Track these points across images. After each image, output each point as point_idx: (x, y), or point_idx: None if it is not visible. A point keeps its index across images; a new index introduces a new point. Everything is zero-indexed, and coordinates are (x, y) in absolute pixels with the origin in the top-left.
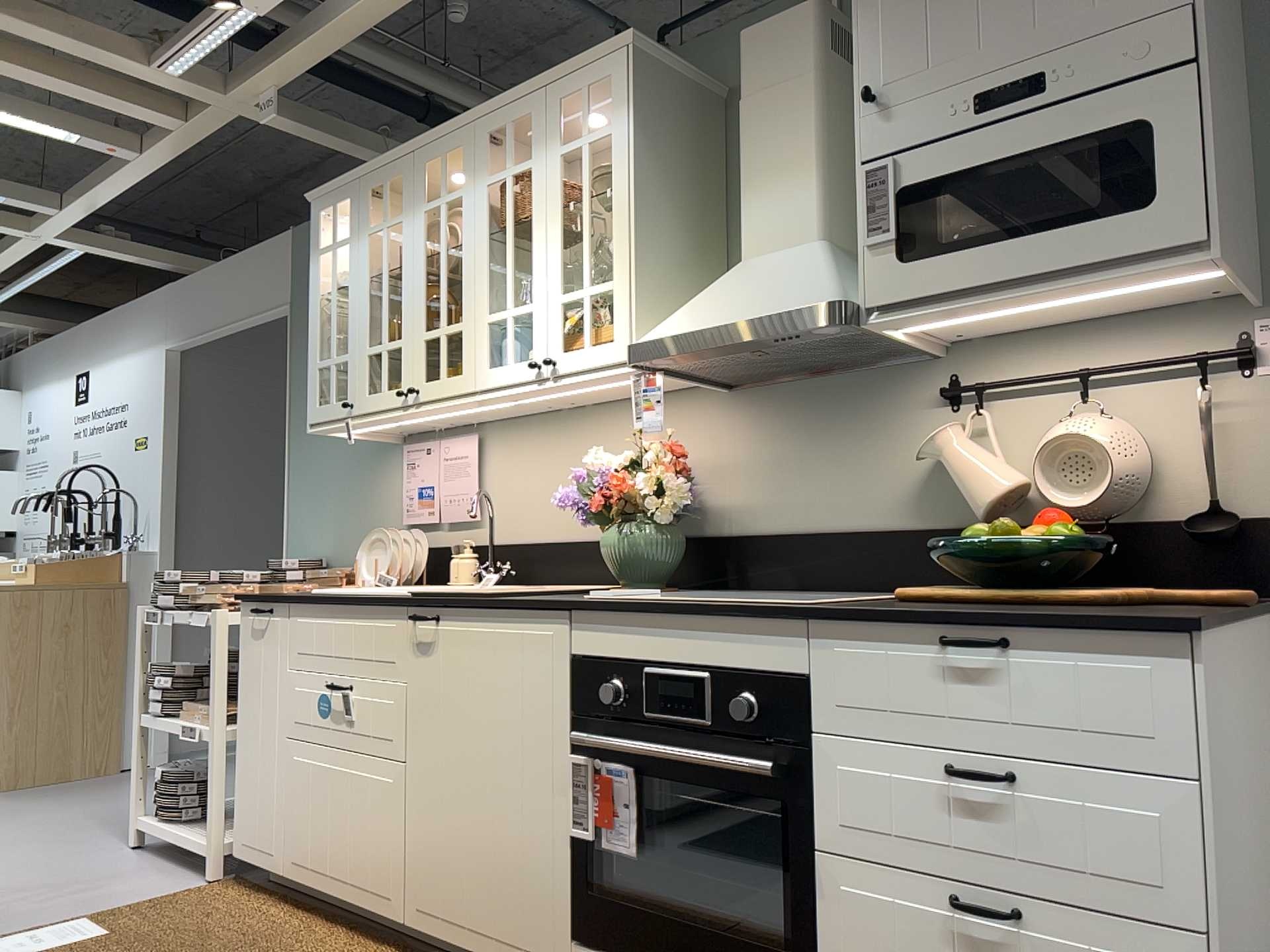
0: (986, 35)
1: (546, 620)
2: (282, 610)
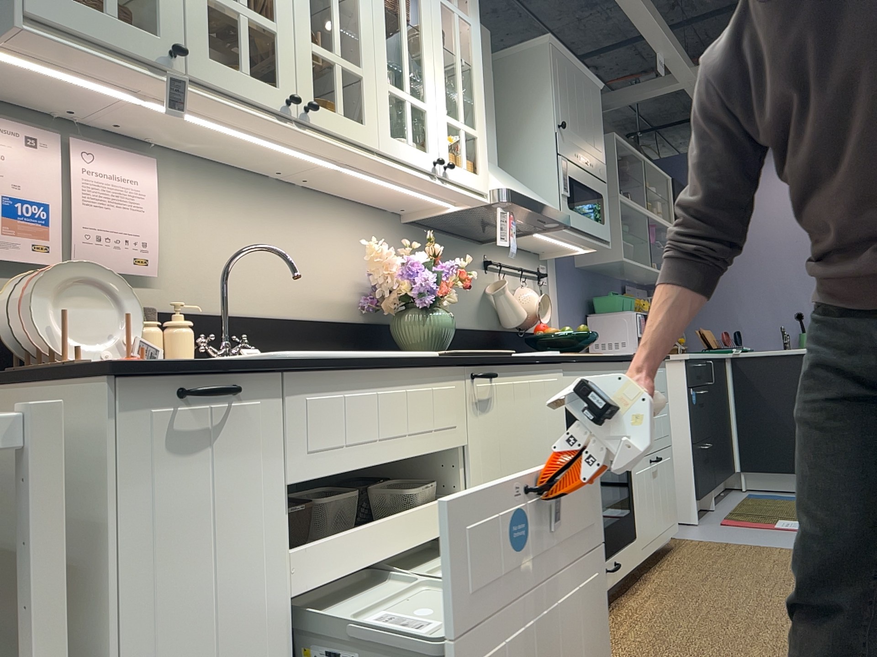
0: (581, 133)
1: (555, 370)
2: (262, 385)
